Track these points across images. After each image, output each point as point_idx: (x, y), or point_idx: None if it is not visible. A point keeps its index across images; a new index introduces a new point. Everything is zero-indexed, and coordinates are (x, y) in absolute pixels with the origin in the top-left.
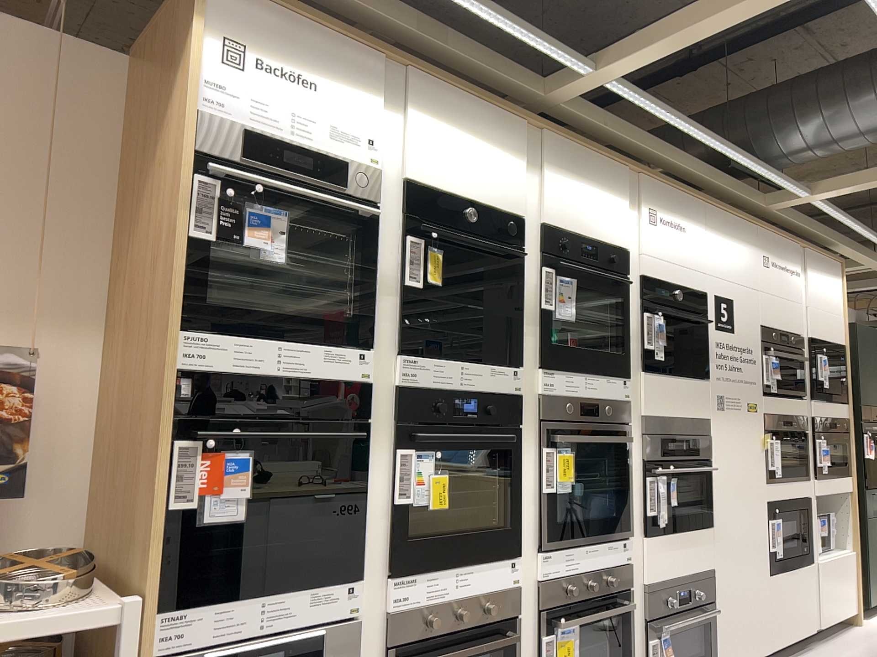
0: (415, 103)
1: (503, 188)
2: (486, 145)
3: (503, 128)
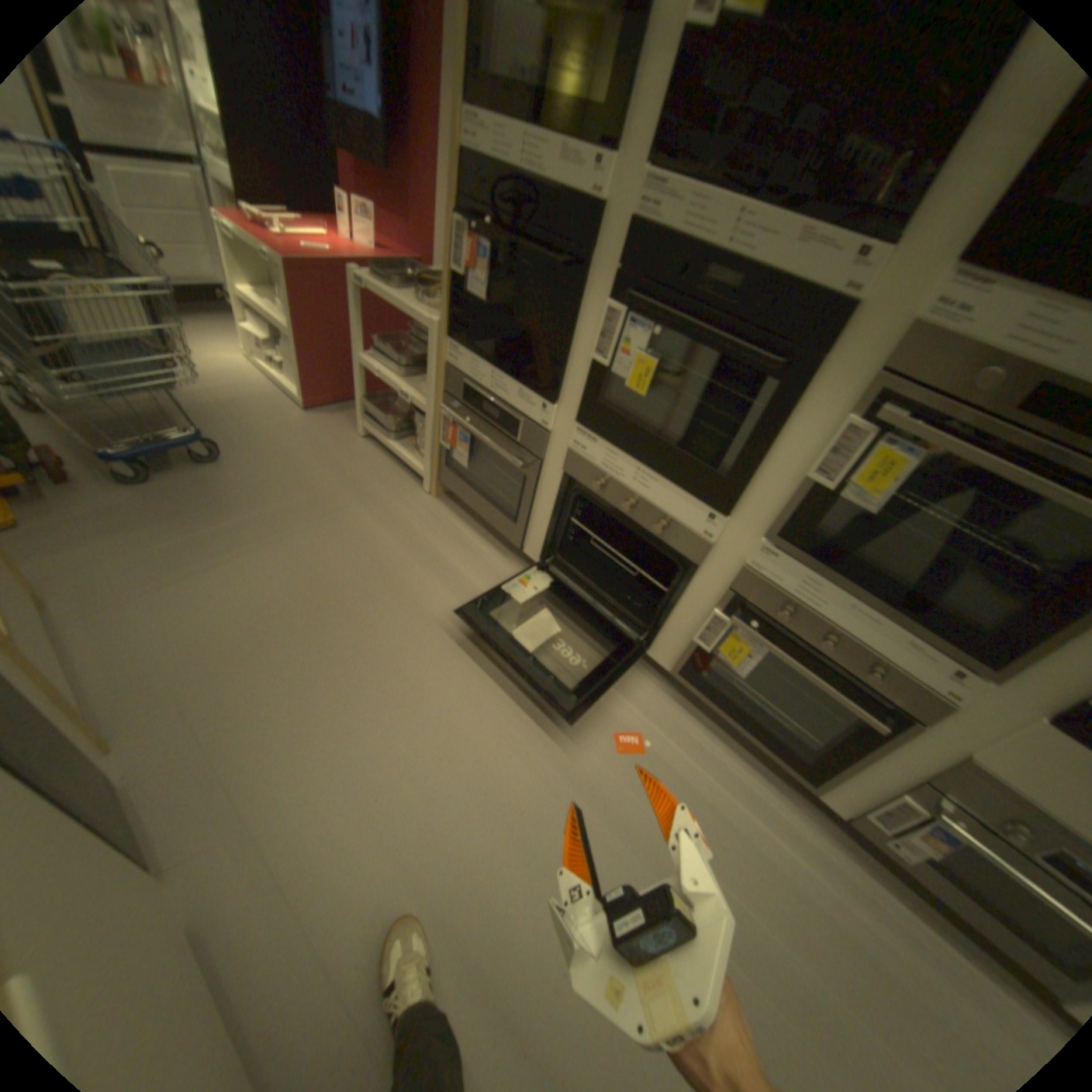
0: None
1: None
2: None
3: None
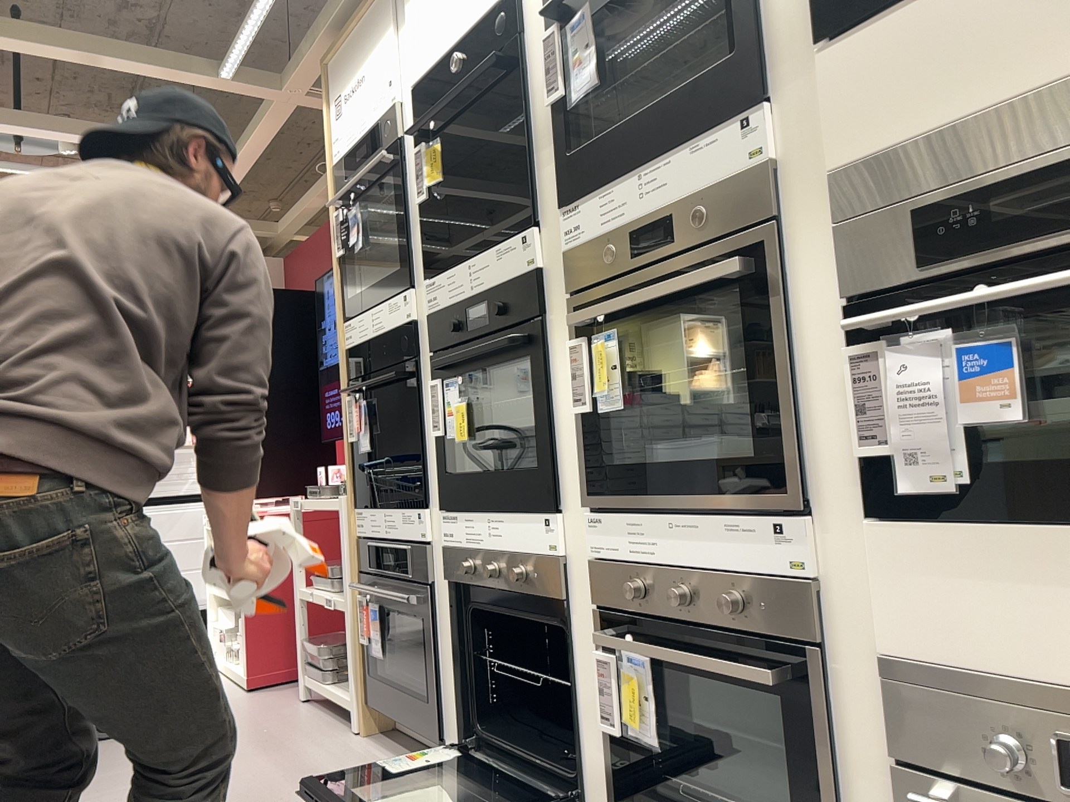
0: None
1: None
2: None
3: None
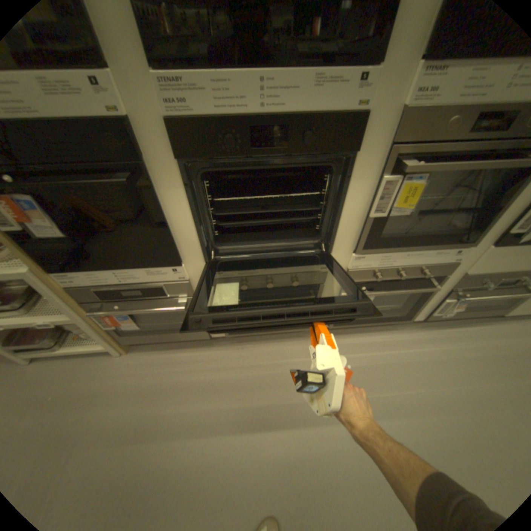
0: None
1: None
2: None
3: None
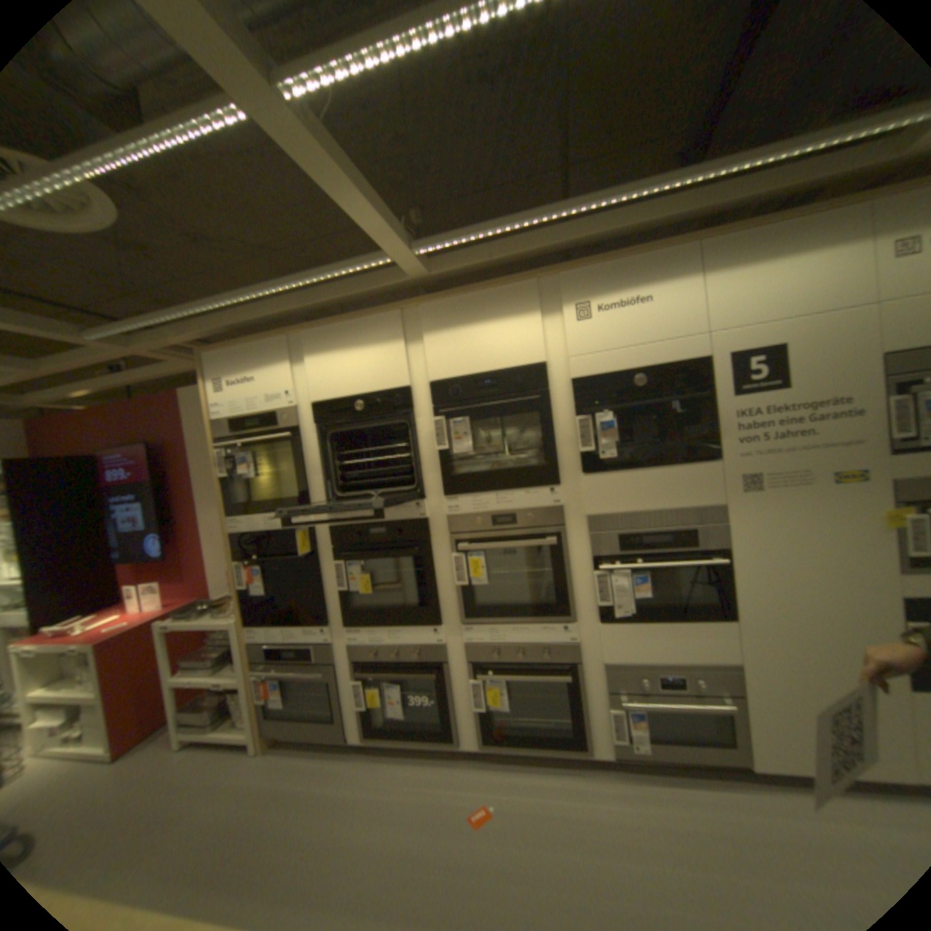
0: (305, 348)
1: (386, 370)
2: (365, 345)
3: (379, 322)
